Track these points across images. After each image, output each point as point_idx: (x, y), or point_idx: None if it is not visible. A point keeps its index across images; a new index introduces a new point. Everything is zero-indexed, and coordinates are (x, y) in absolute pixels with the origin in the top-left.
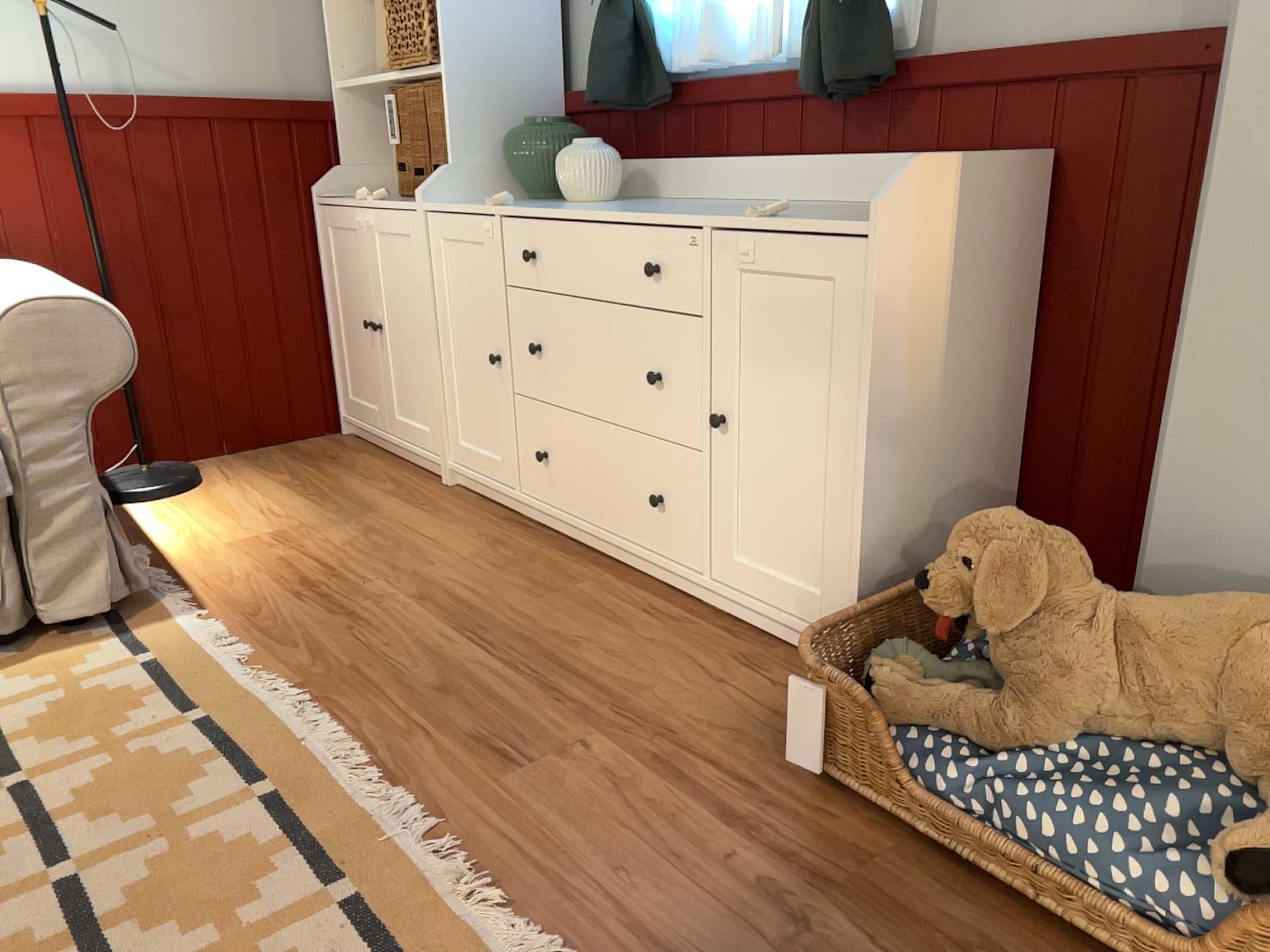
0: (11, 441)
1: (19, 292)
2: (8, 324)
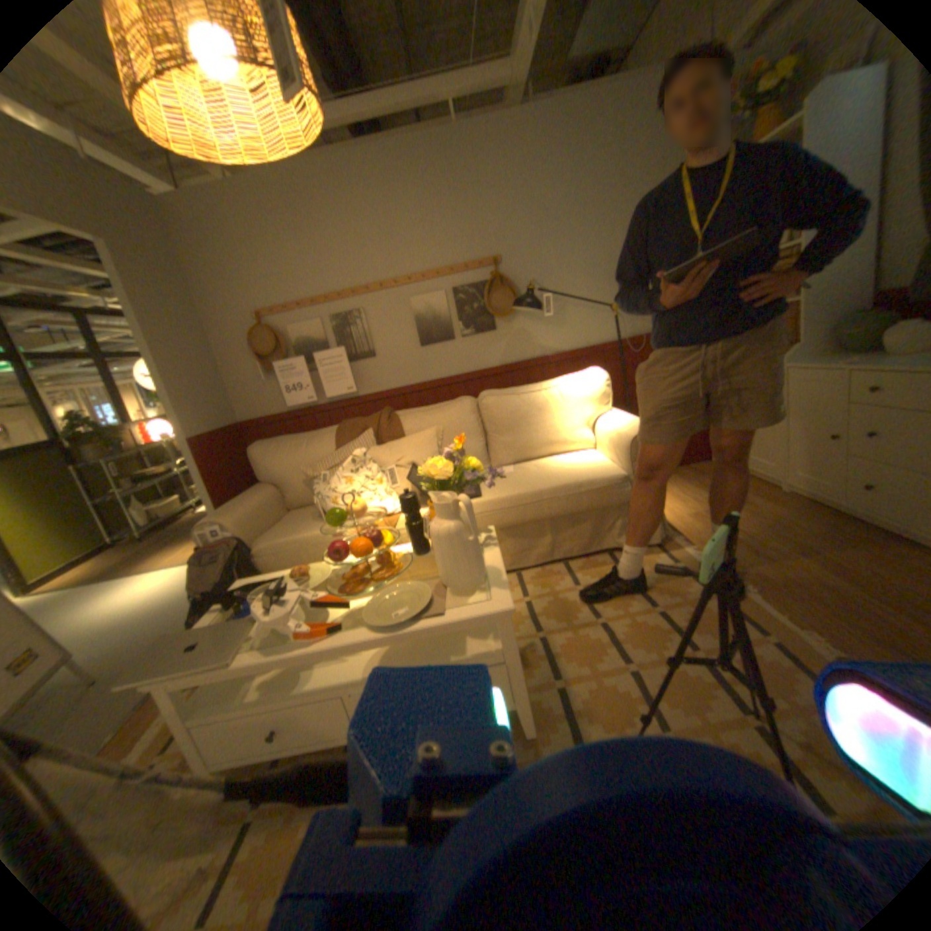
0: (632, 480)
1: (629, 424)
2: (634, 439)
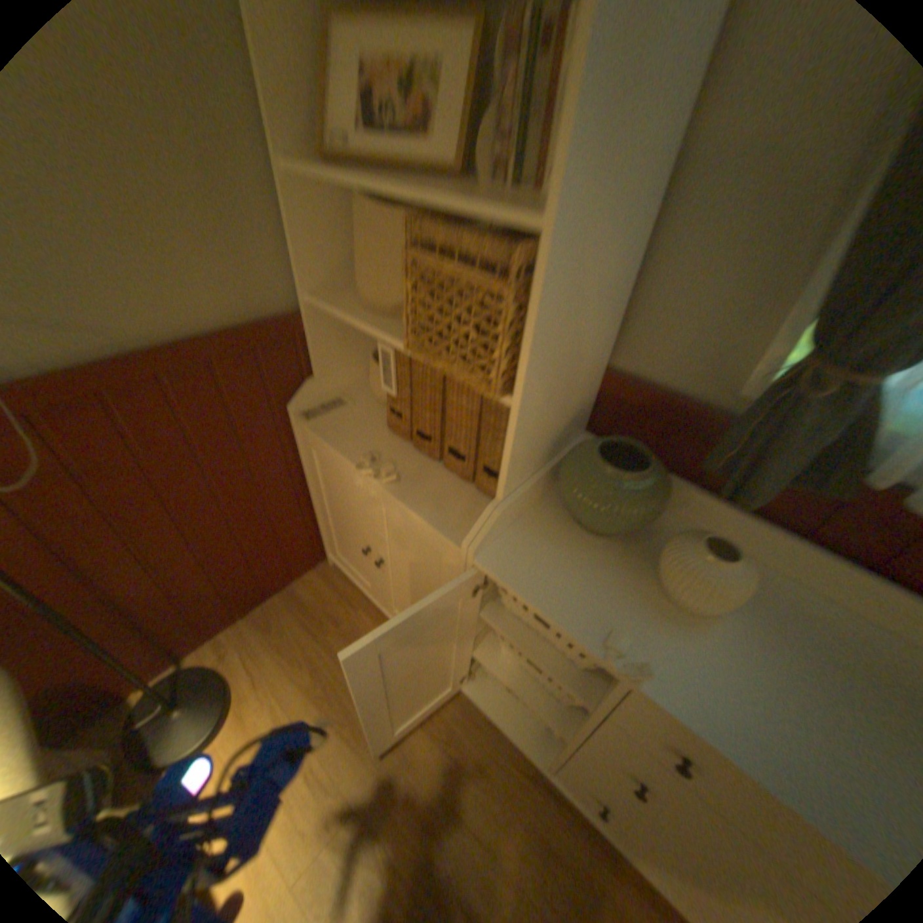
0: None
1: None
2: None
